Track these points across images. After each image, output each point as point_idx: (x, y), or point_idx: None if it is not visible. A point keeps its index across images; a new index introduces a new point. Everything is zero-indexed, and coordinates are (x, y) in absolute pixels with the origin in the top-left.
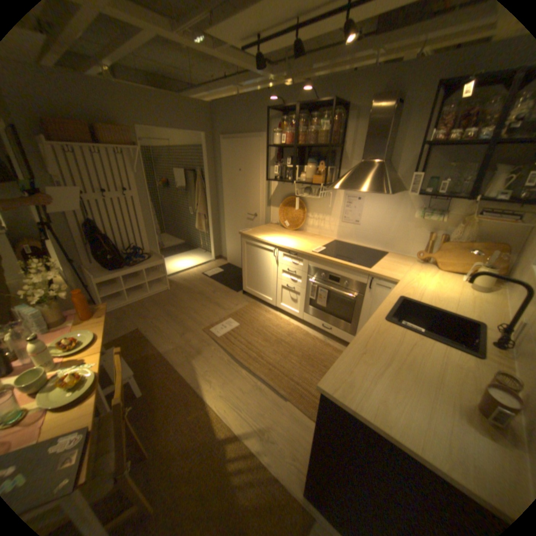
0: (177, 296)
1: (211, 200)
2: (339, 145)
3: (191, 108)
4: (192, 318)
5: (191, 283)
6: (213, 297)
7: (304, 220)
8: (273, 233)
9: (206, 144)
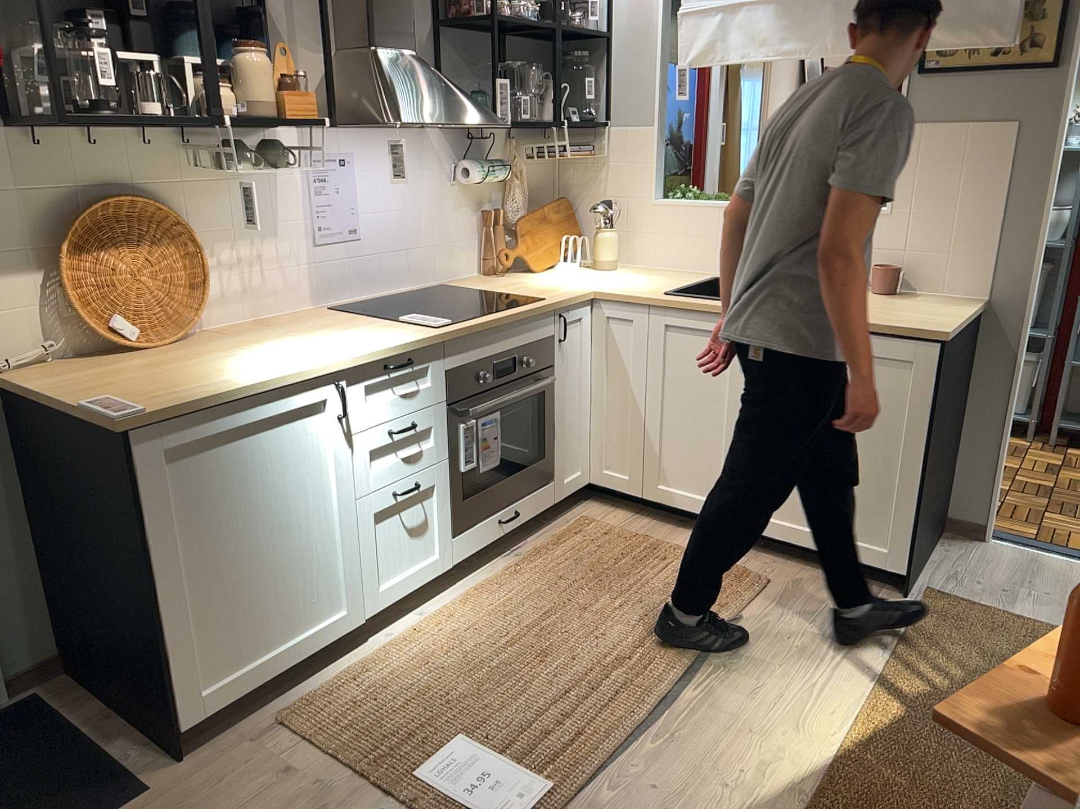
0: None
1: None
2: None
3: None
4: None
5: None
6: None
7: (205, 283)
8: (194, 366)
9: None
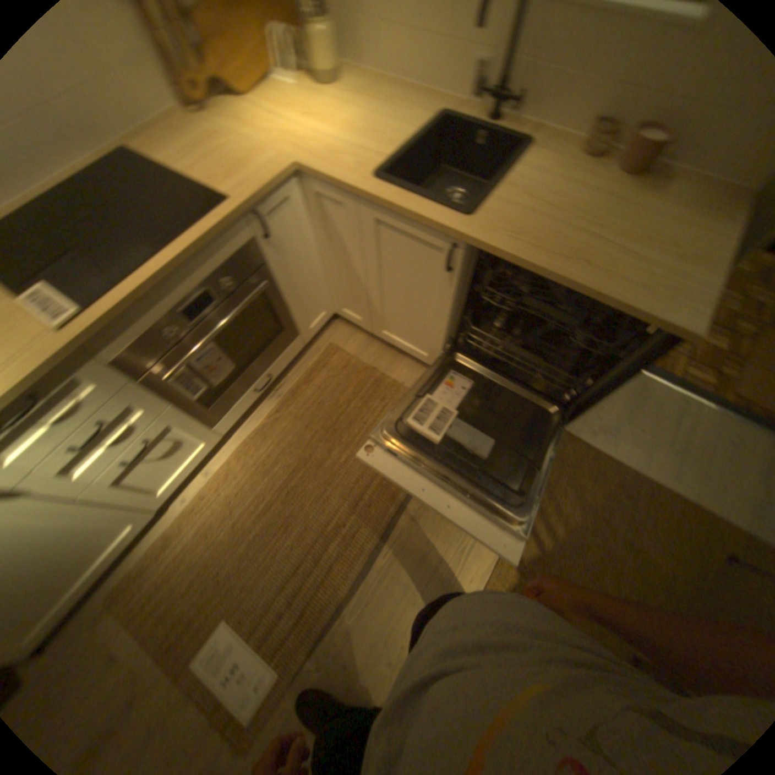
0: None
1: None
2: None
3: None
4: None
5: None
6: None
7: None
8: None
9: None
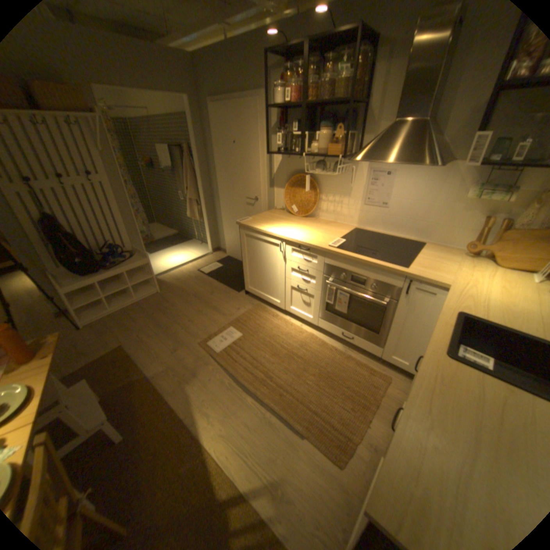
0: (168, 300)
1: (203, 181)
2: (364, 100)
3: (169, 62)
4: (187, 328)
5: (185, 282)
6: (211, 300)
7: (316, 203)
8: (278, 221)
9: (191, 110)
